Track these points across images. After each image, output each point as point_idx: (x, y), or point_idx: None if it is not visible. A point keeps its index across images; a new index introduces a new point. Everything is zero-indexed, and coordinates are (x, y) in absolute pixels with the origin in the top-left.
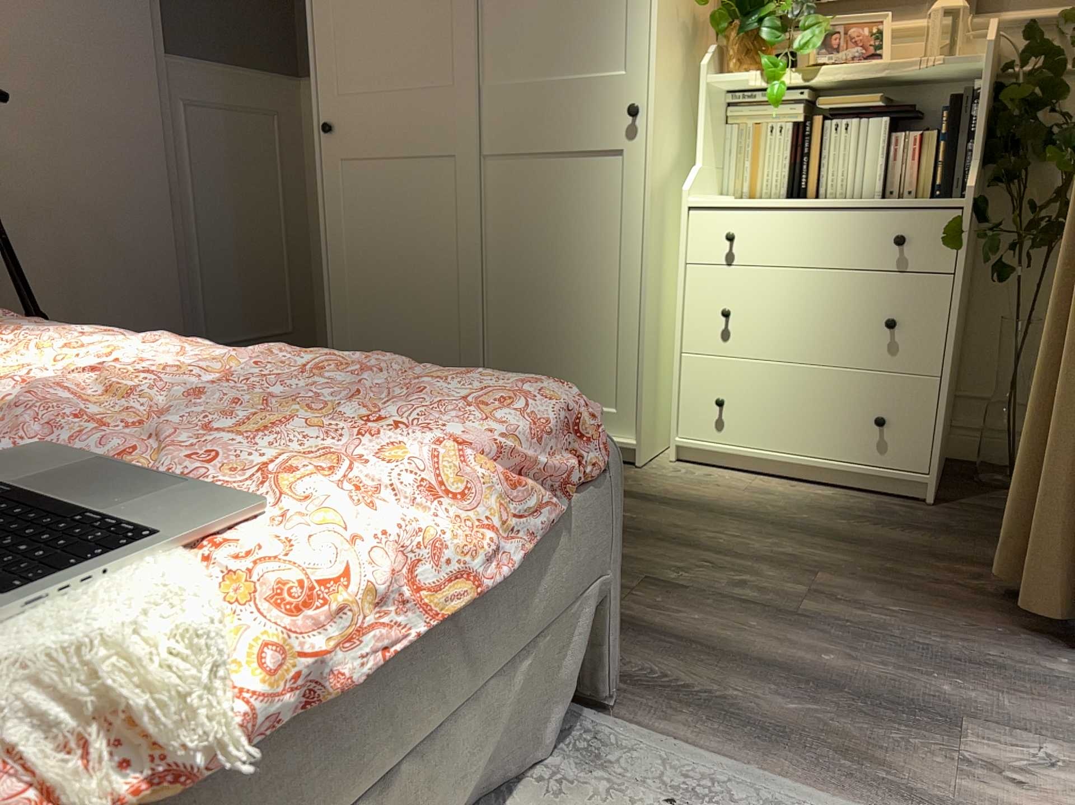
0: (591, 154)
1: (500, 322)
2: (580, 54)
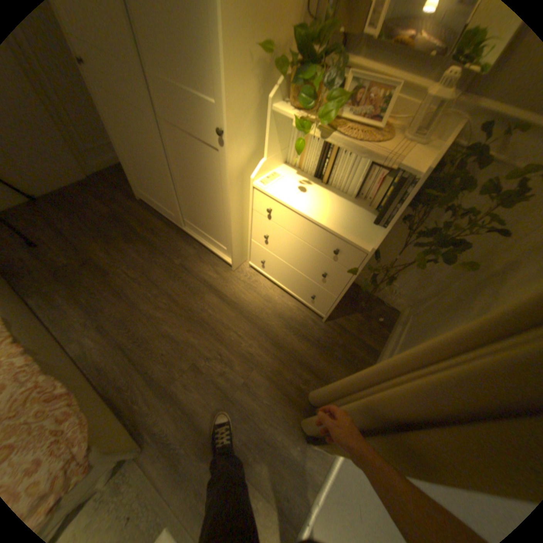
0: (205, 143)
1: (183, 198)
2: (190, 75)
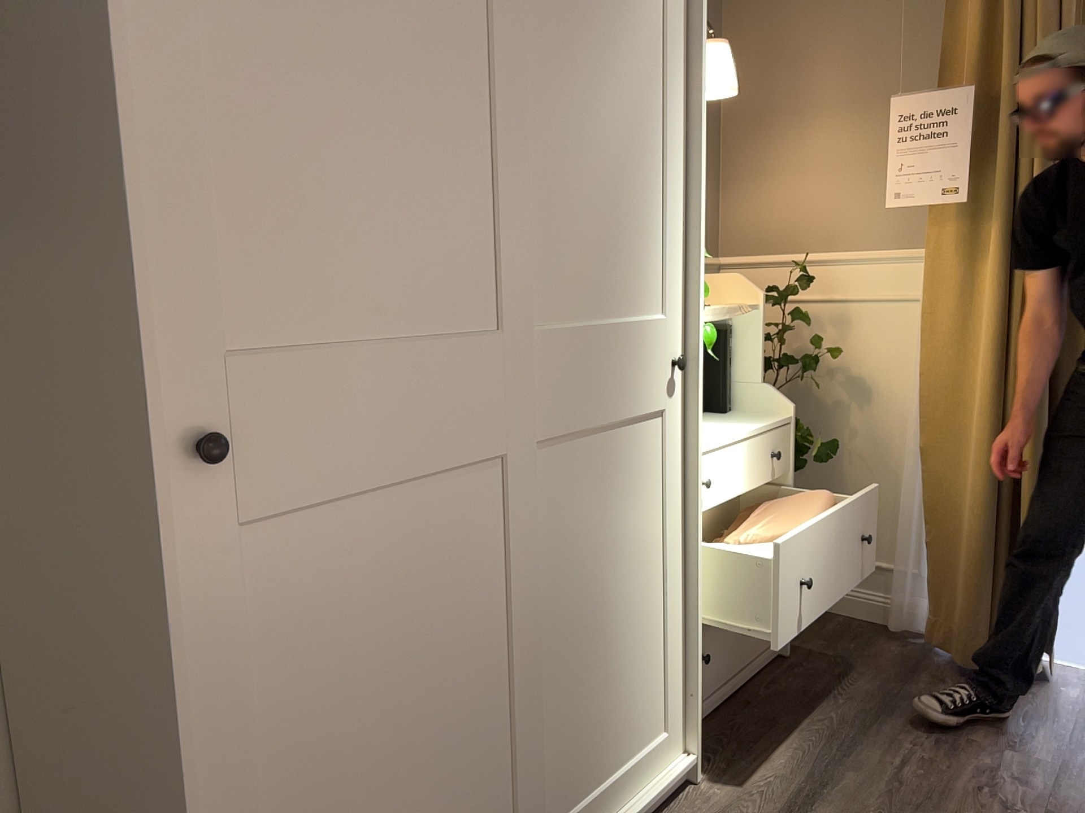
0: (638, 419)
1: (552, 700)
2: (626, 293)
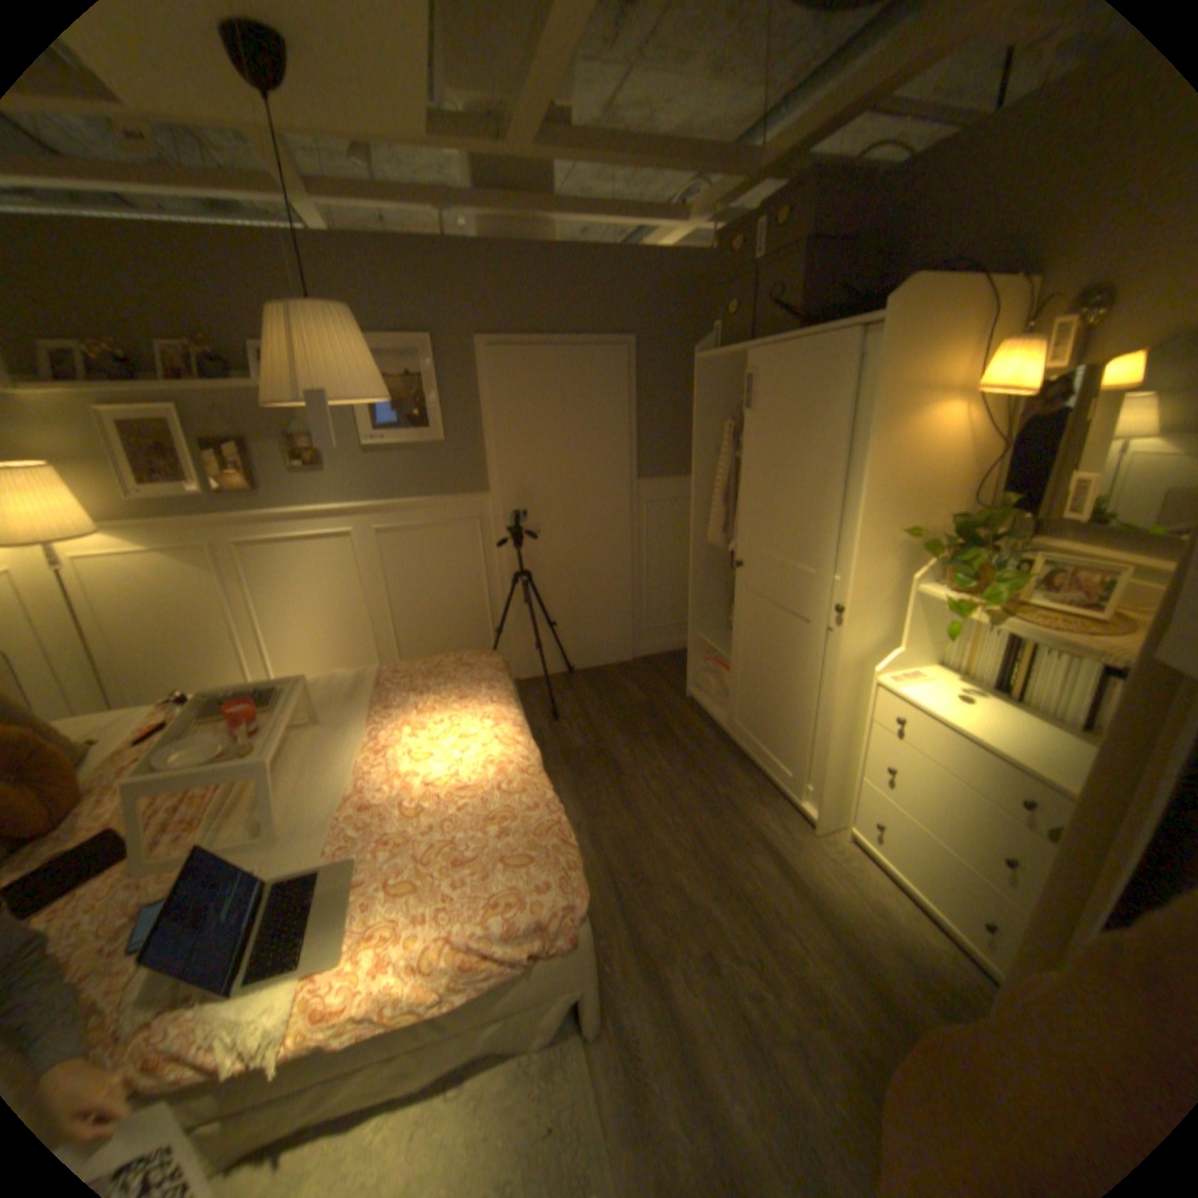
0: (816, 621)
1: (761, 695)
2: (816, 554)
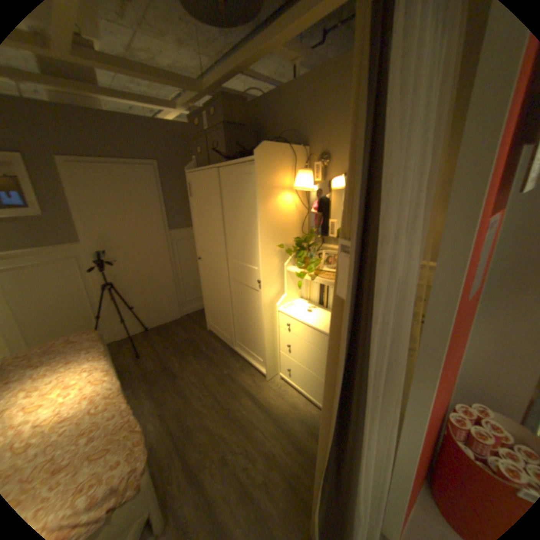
0: (251, 288)
1: (237, 323)
2: (247, 259)
